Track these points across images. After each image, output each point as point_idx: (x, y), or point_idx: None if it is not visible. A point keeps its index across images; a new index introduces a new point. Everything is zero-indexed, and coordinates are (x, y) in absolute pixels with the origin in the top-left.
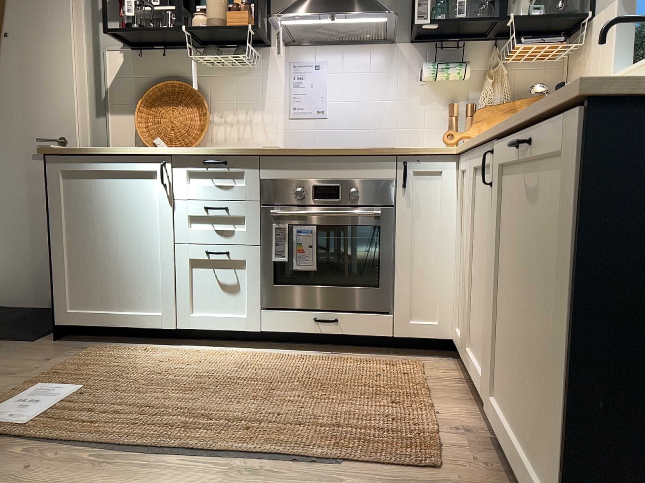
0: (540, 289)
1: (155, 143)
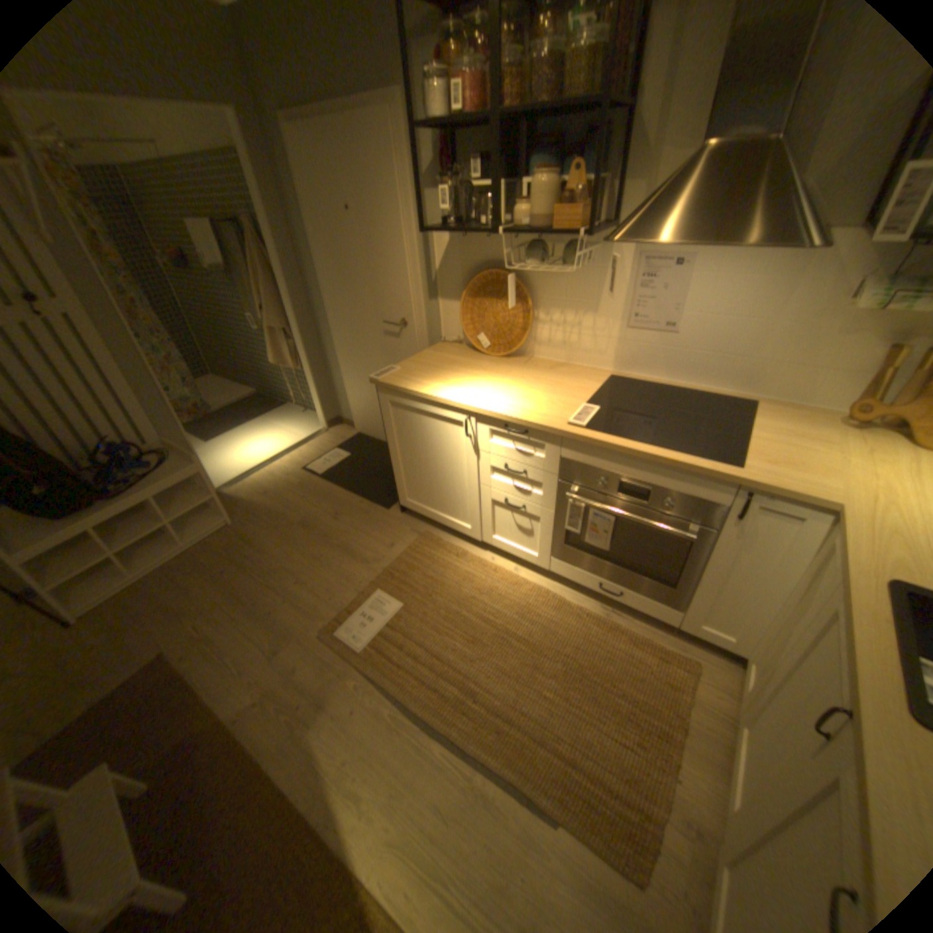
0: None
1: (479, 339)
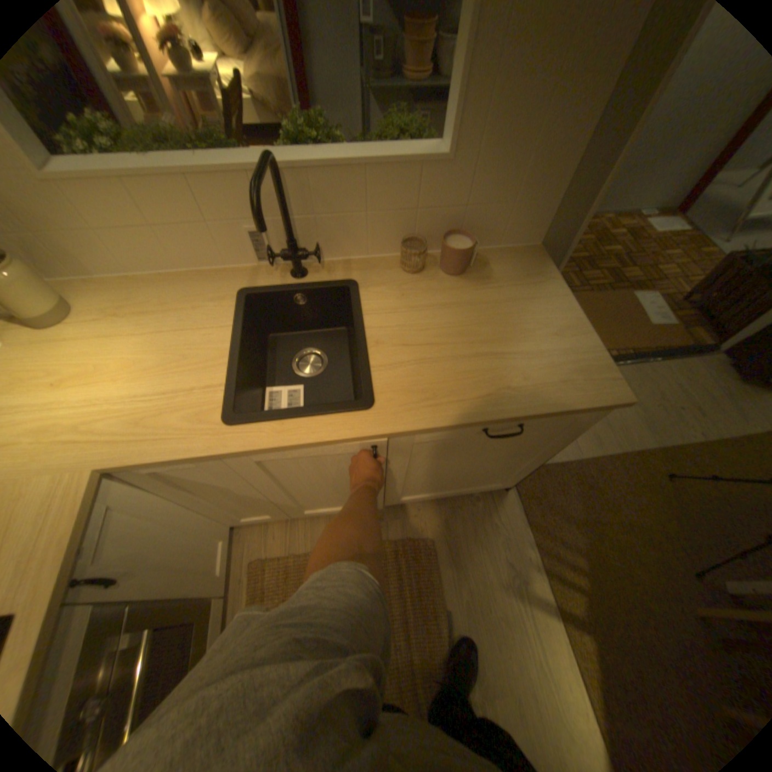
0: (485, 461)
1: None
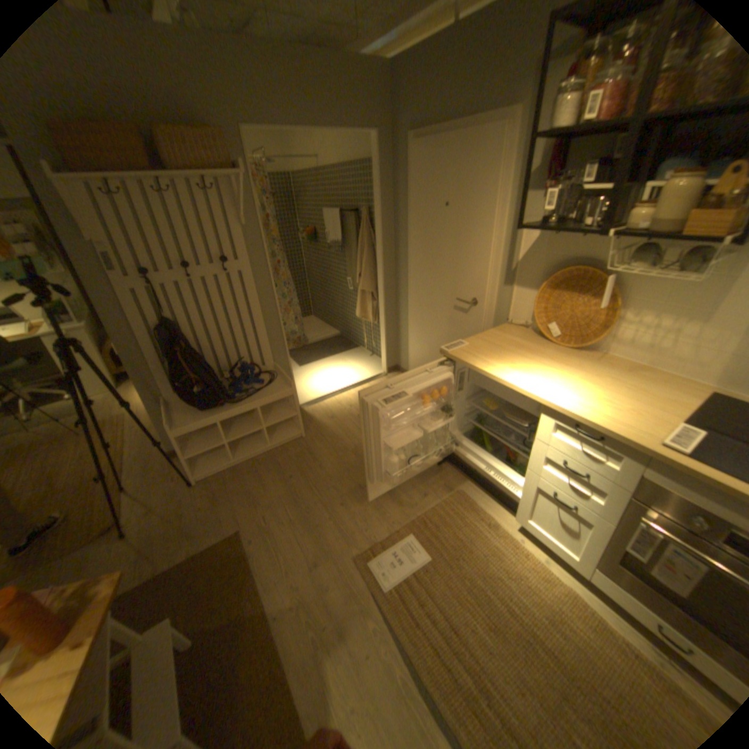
0: None
1: (550, 327)
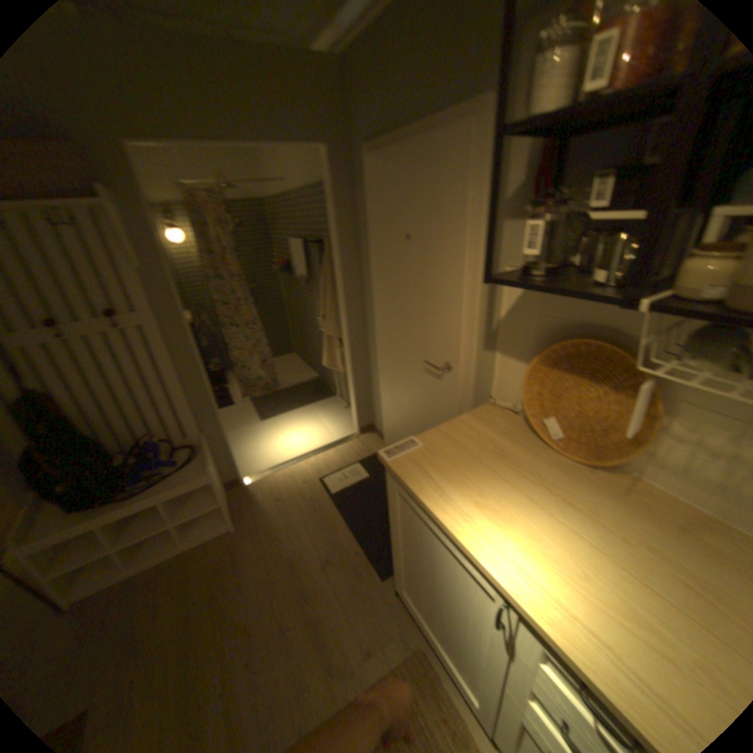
0: None
1: (548, 423)
